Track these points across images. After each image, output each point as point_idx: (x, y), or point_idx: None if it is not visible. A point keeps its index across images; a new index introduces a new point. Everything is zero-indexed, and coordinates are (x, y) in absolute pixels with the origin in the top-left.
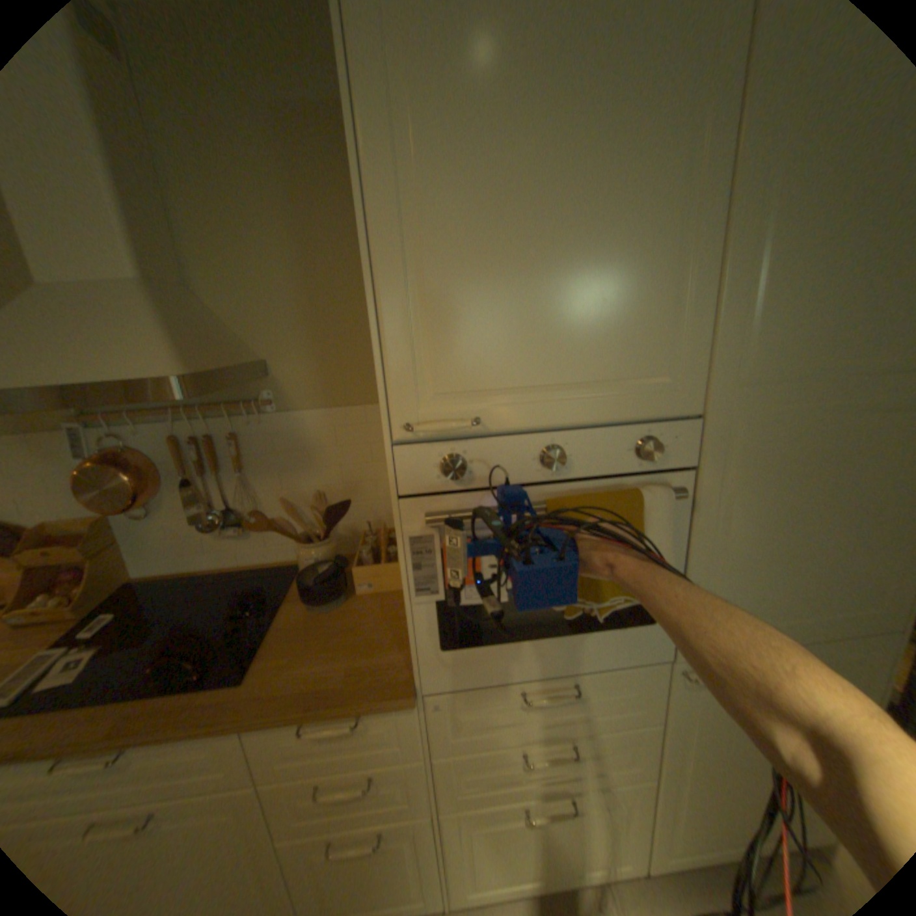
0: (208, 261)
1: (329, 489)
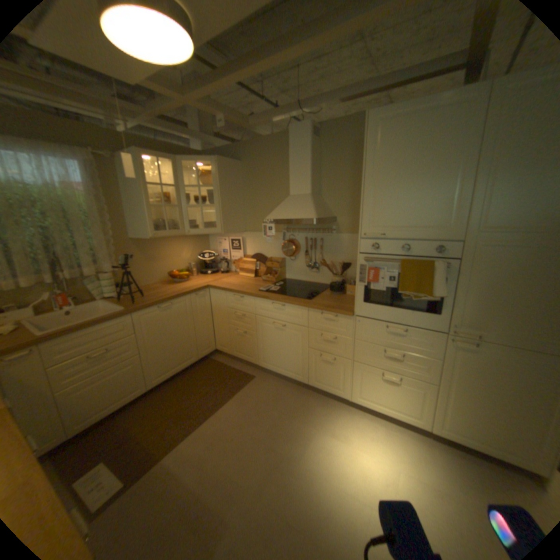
0: (326, 186)
1: (346, 261)
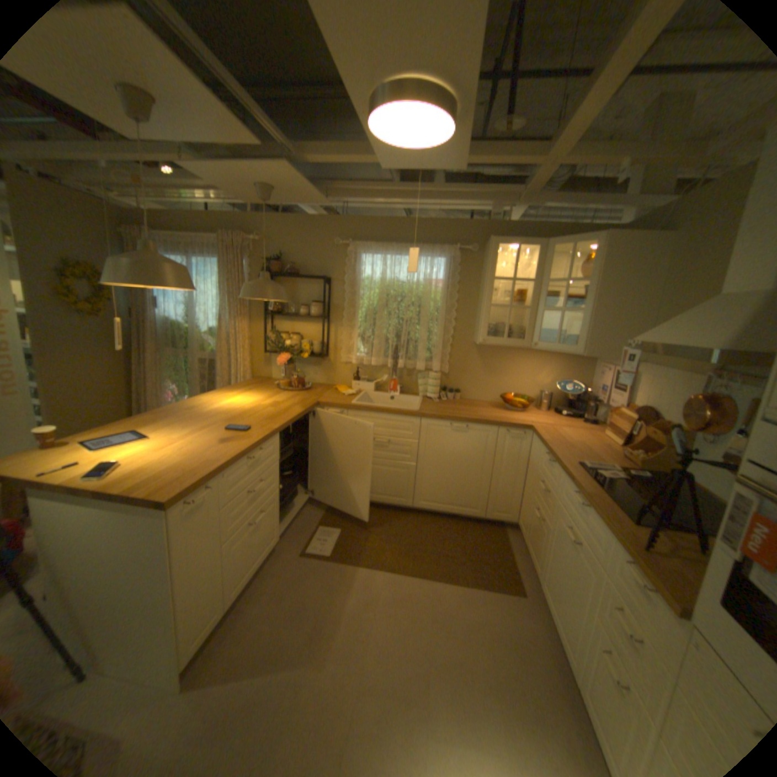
0: None
1: None
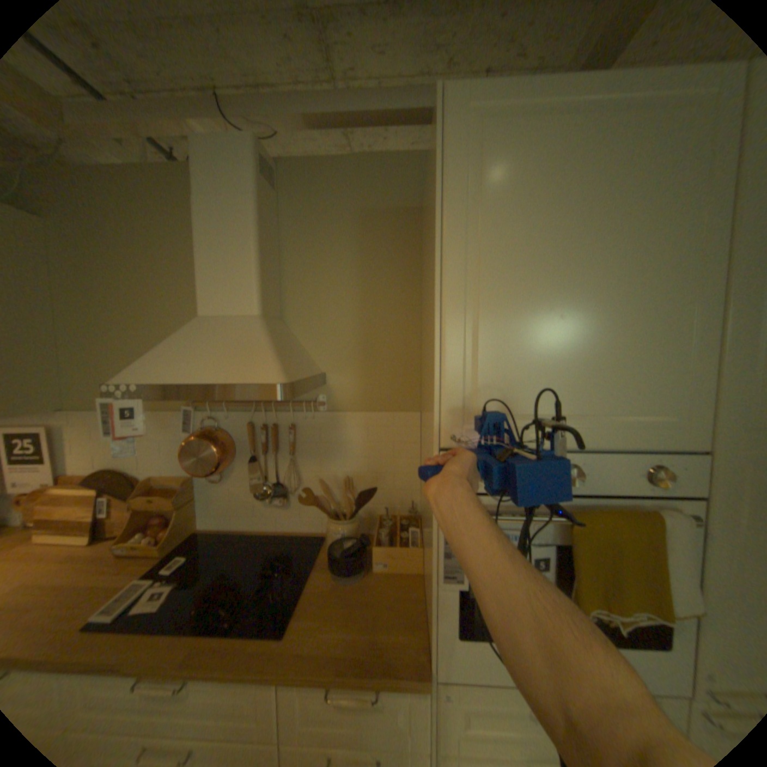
0: (300, 304)
1: (357, 476)
